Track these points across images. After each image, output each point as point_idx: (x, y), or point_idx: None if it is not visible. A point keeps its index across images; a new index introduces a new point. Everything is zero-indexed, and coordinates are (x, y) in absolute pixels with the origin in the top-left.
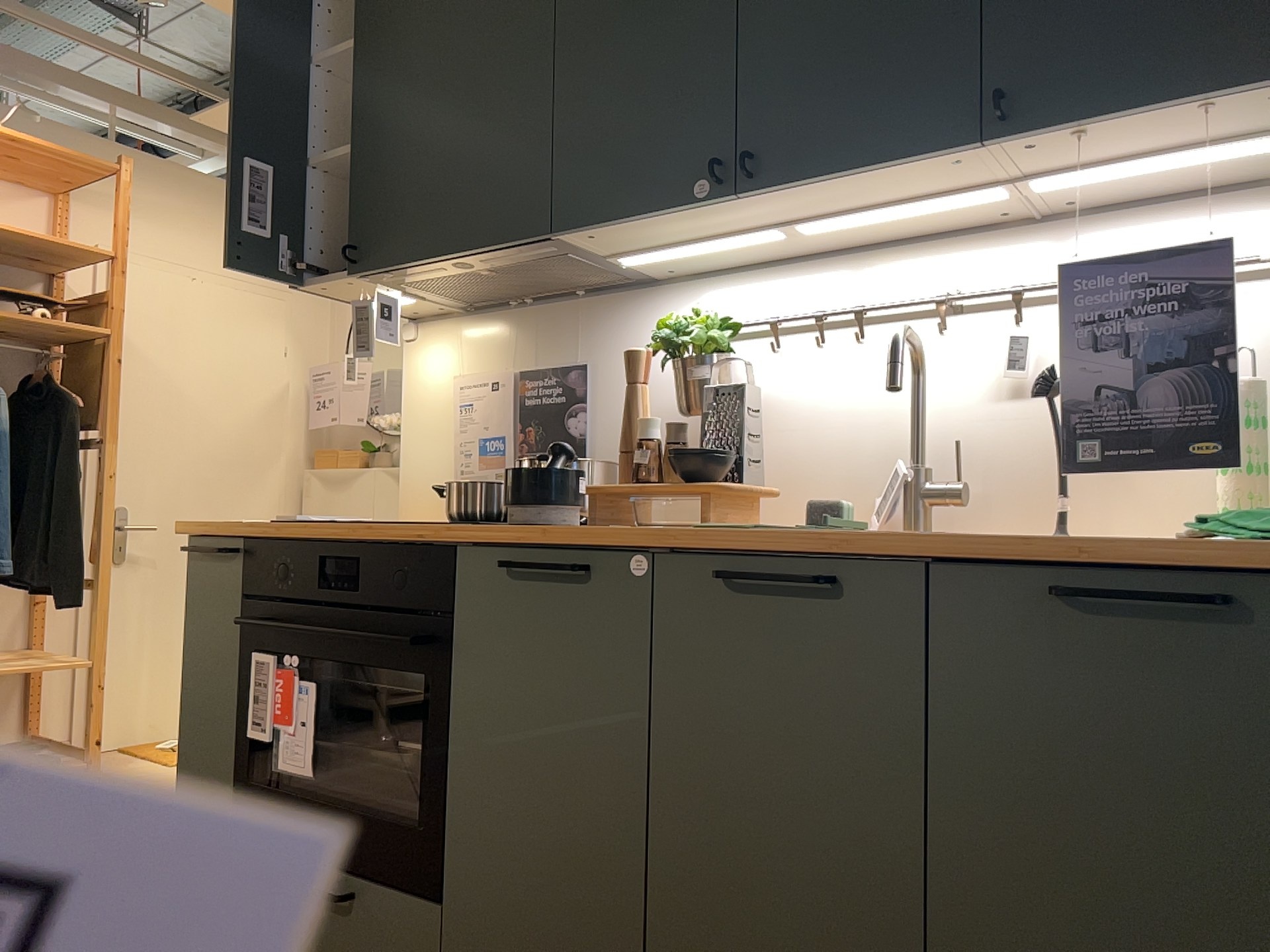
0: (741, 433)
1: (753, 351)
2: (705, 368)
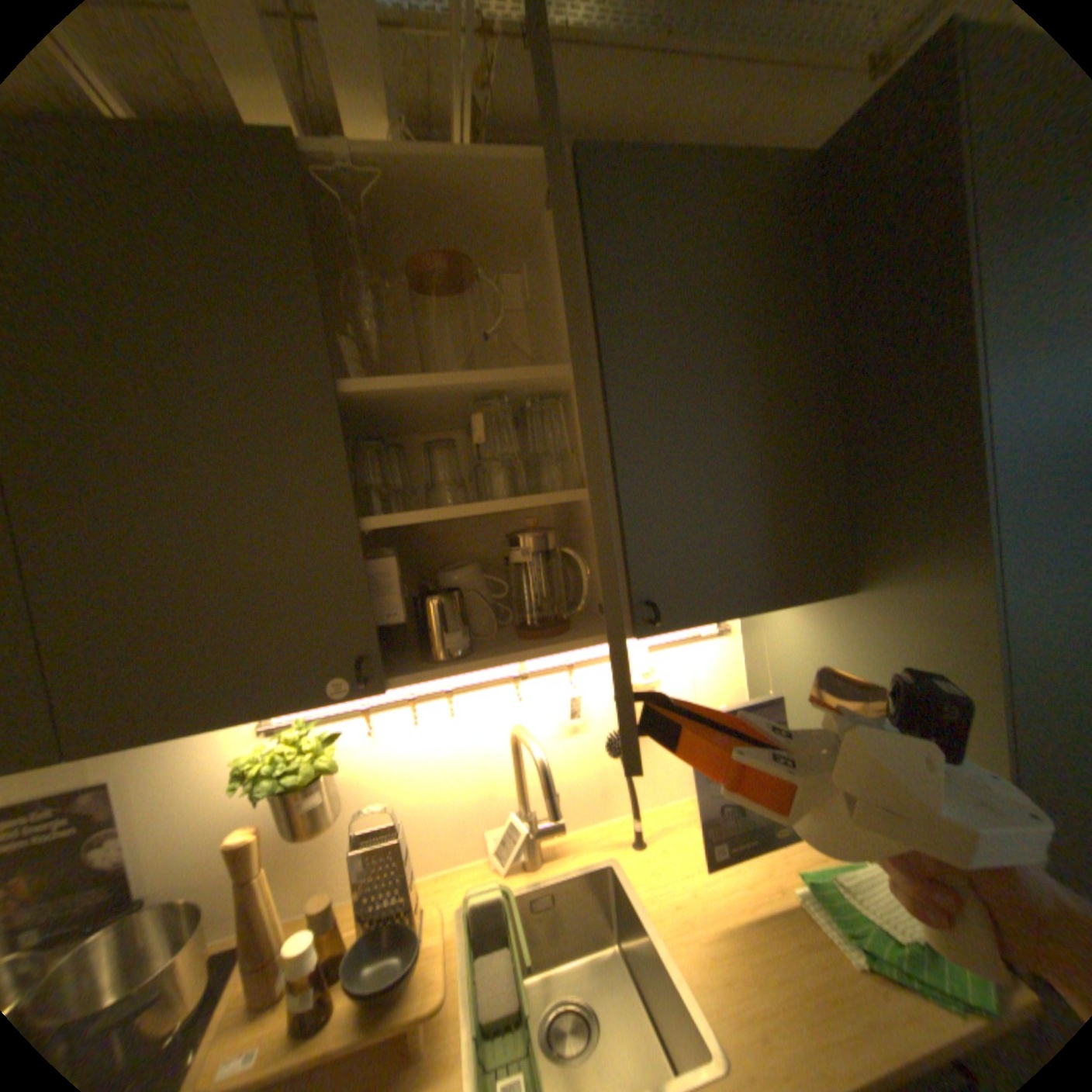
0: (397, 886)
1: (346, 739)
2: (314, 798)
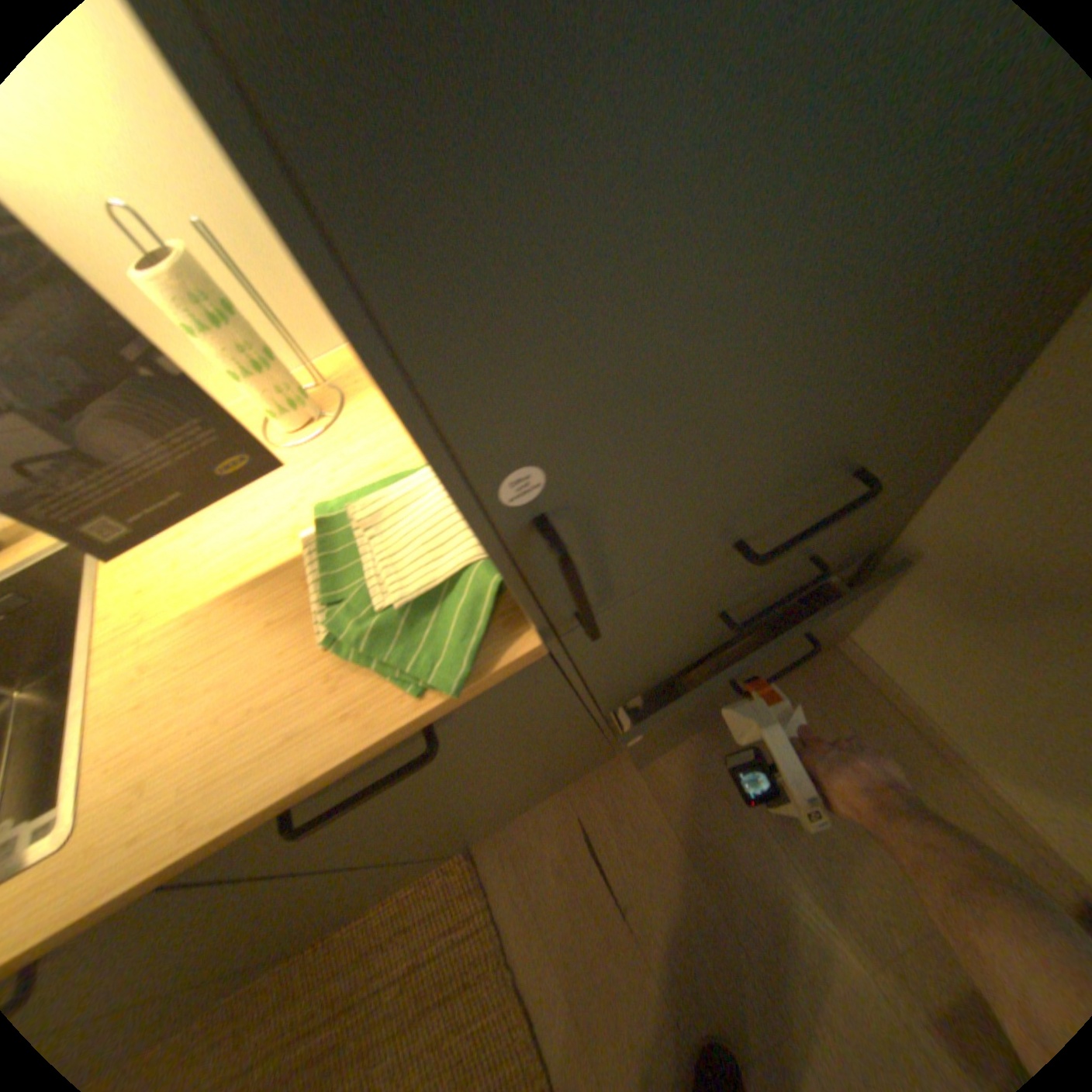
0: None
1: None
2: None
